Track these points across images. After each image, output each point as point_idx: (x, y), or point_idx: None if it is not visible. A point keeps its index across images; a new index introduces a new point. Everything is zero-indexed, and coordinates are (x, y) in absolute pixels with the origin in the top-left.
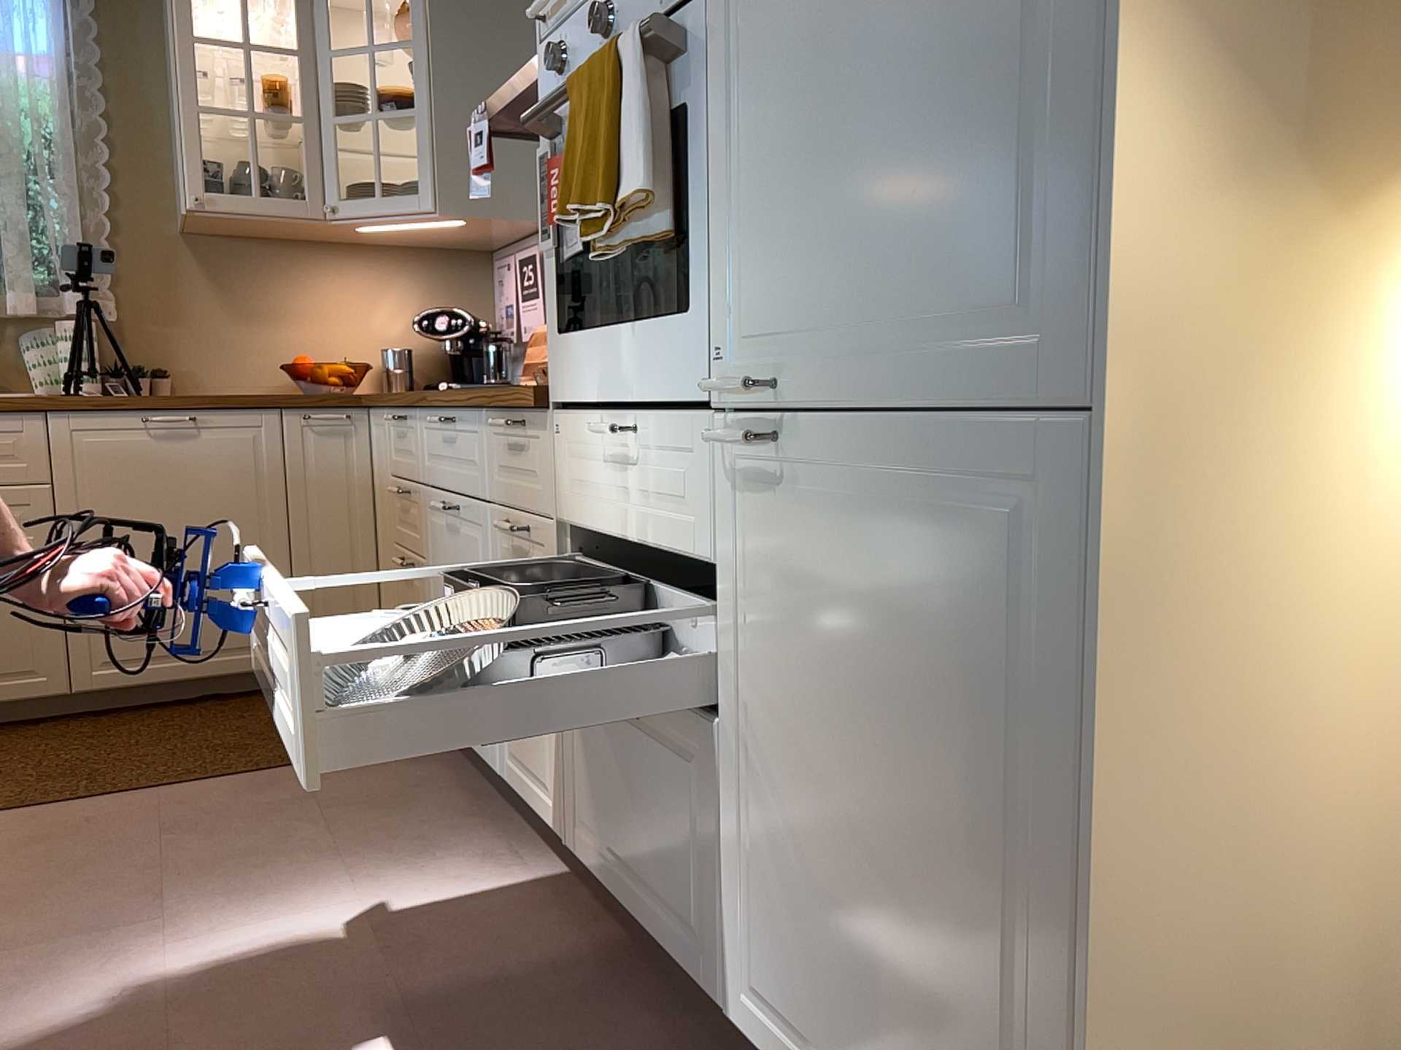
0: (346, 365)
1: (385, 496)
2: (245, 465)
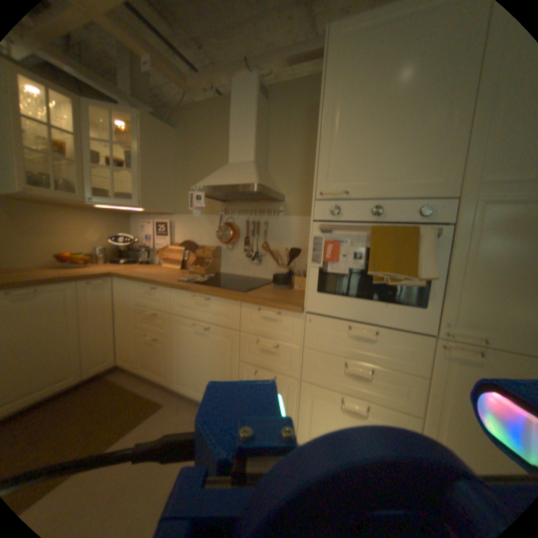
0: (73, 254)
1: (125, 312)
2: (57, 308)
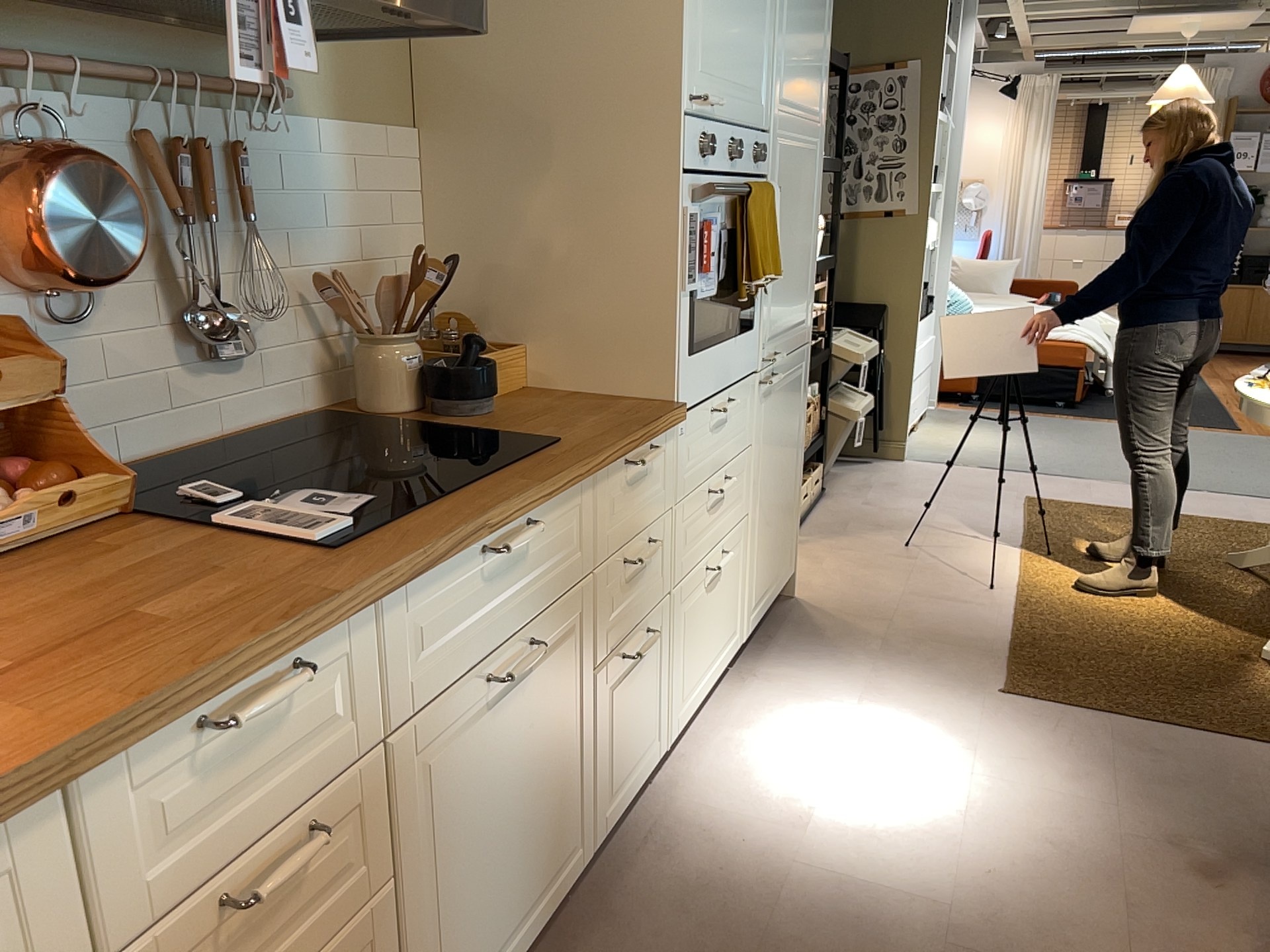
0: None
1: None
2: None
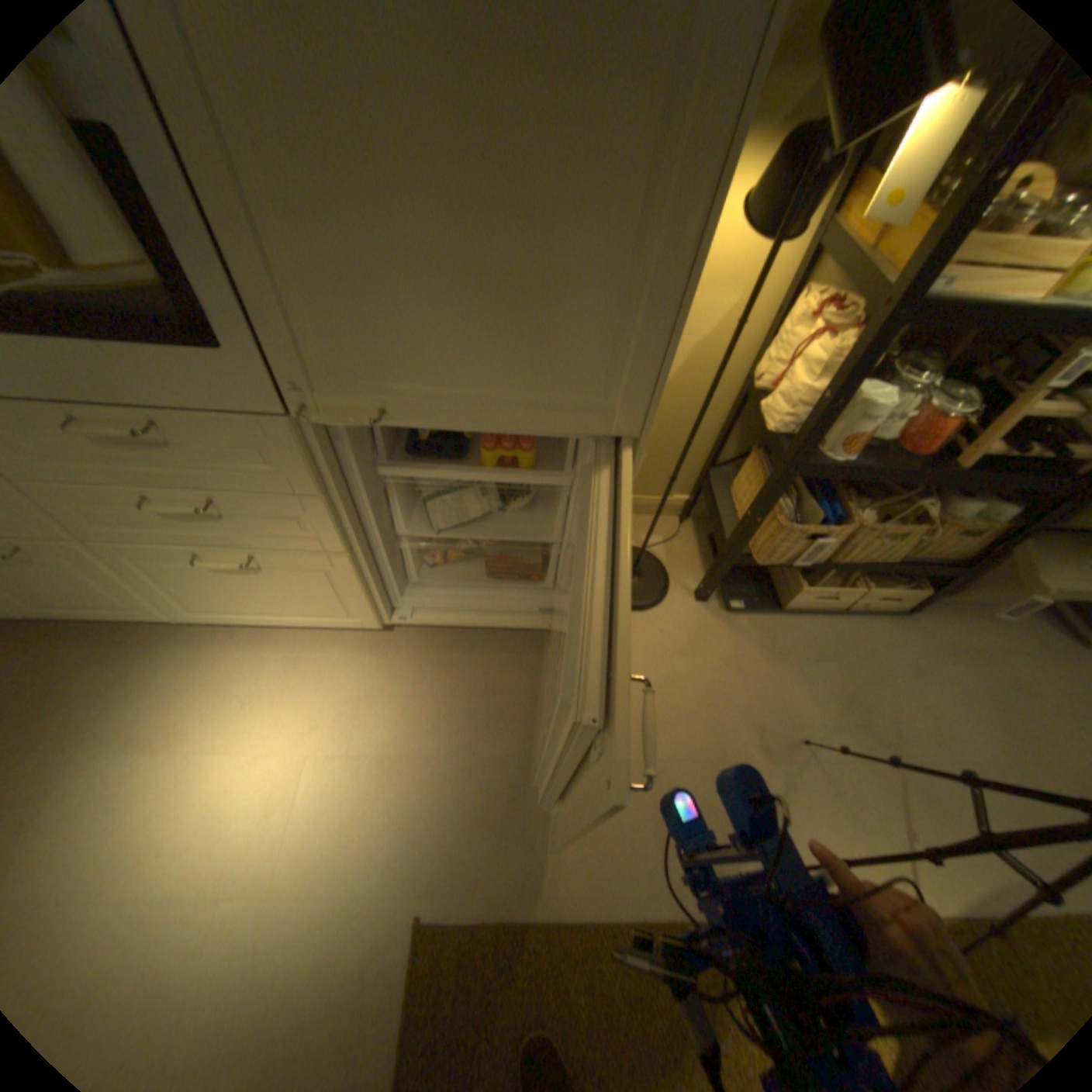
0: None
1: None
2: None
